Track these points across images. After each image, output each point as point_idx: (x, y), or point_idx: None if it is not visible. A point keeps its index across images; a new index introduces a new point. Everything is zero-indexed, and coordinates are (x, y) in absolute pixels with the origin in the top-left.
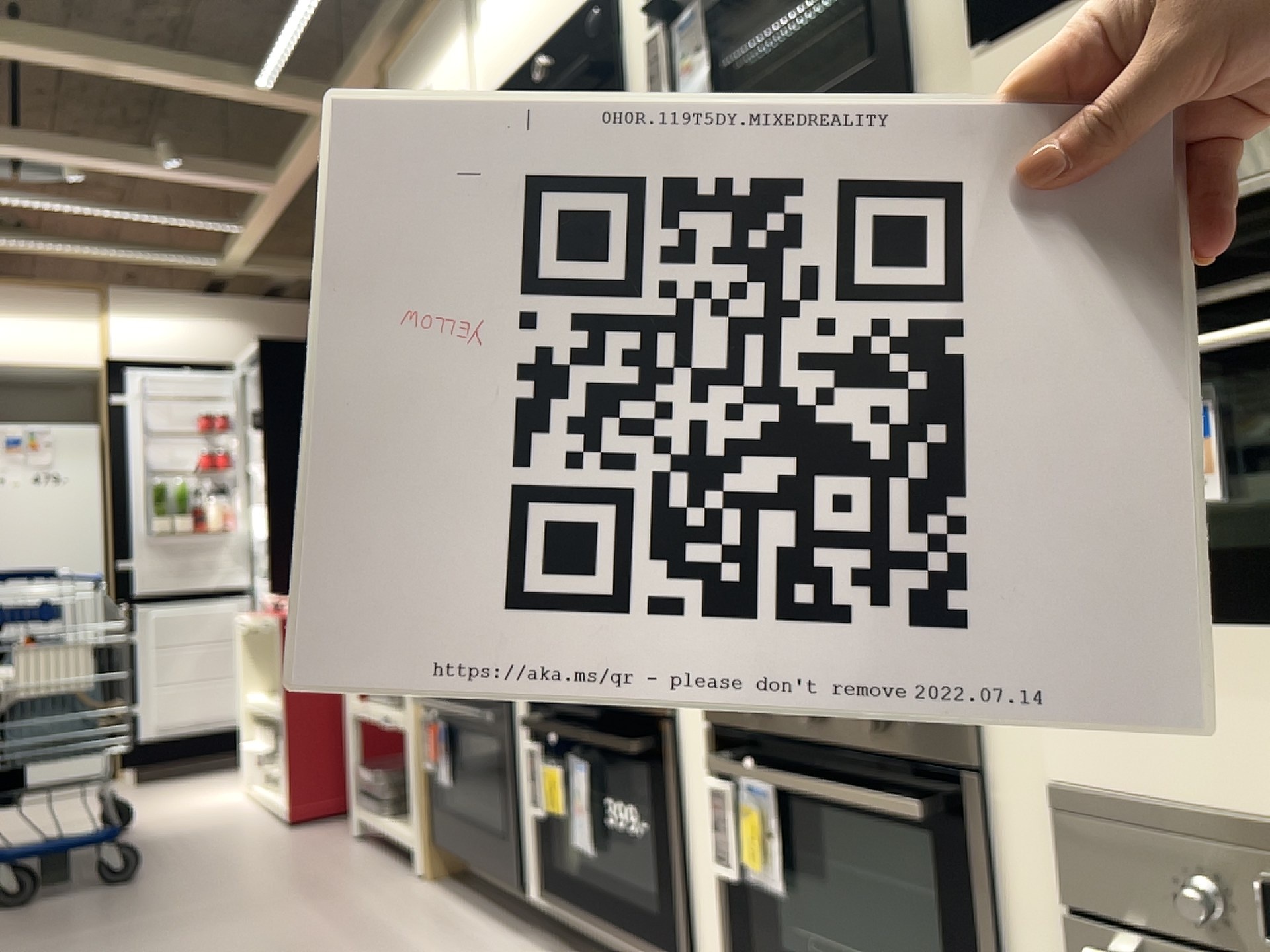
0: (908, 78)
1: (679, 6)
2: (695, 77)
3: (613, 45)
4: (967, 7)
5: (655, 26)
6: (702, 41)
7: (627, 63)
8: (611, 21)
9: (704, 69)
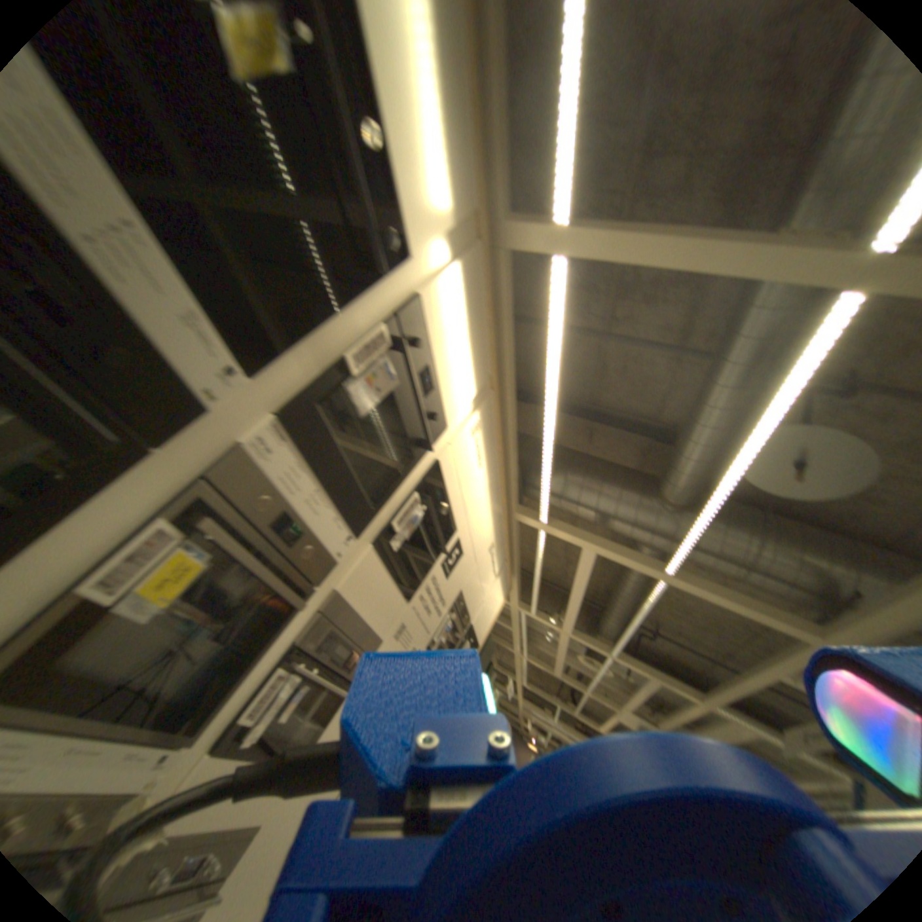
0: (365, 527)
1: (393, 359)
2: (367, 401)
3: (379, 279)
4: (380, 529)
5: (388, 343)
6: (382, 399)
7: (367, 297)
8: (390, 271)
9: (372, 409)
